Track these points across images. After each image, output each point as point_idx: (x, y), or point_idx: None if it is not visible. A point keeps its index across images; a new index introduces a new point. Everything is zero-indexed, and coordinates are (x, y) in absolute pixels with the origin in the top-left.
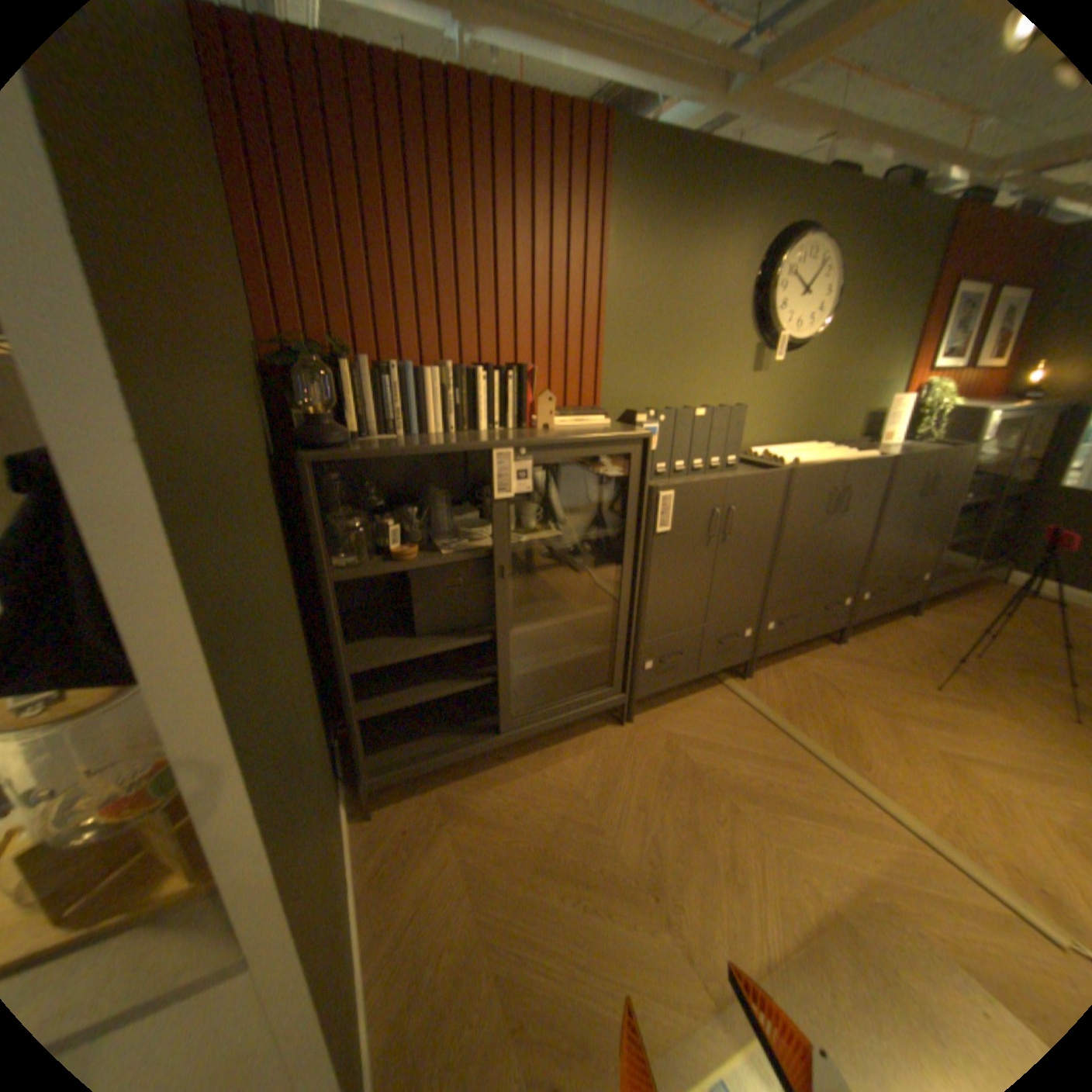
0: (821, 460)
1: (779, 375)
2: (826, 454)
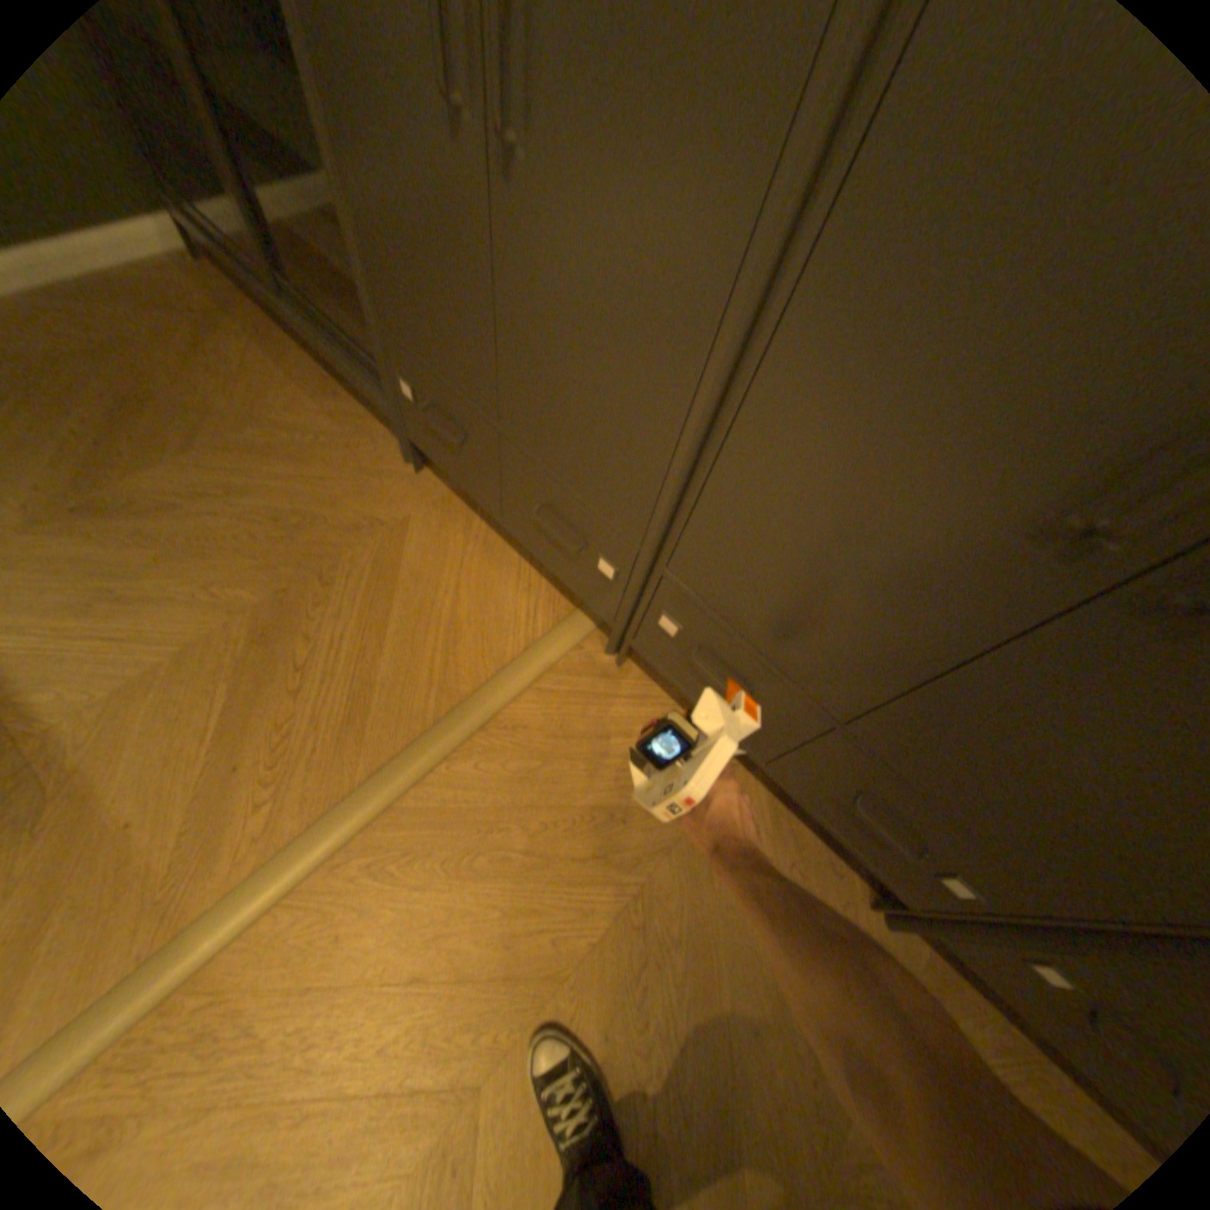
0: None
1: None
2: None
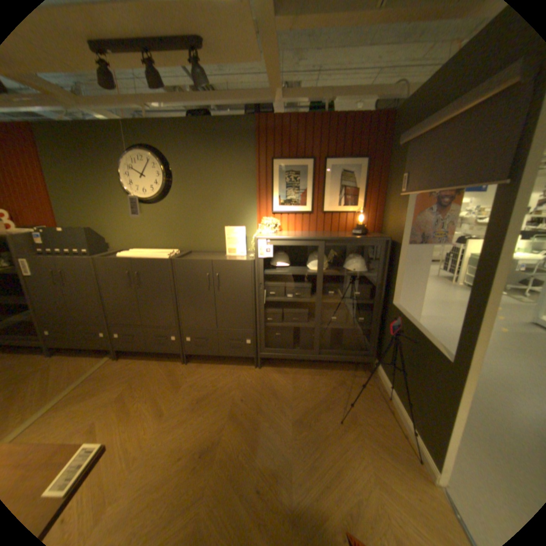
0: (129, 256)
1: (150, 215)
2: (144, 254)
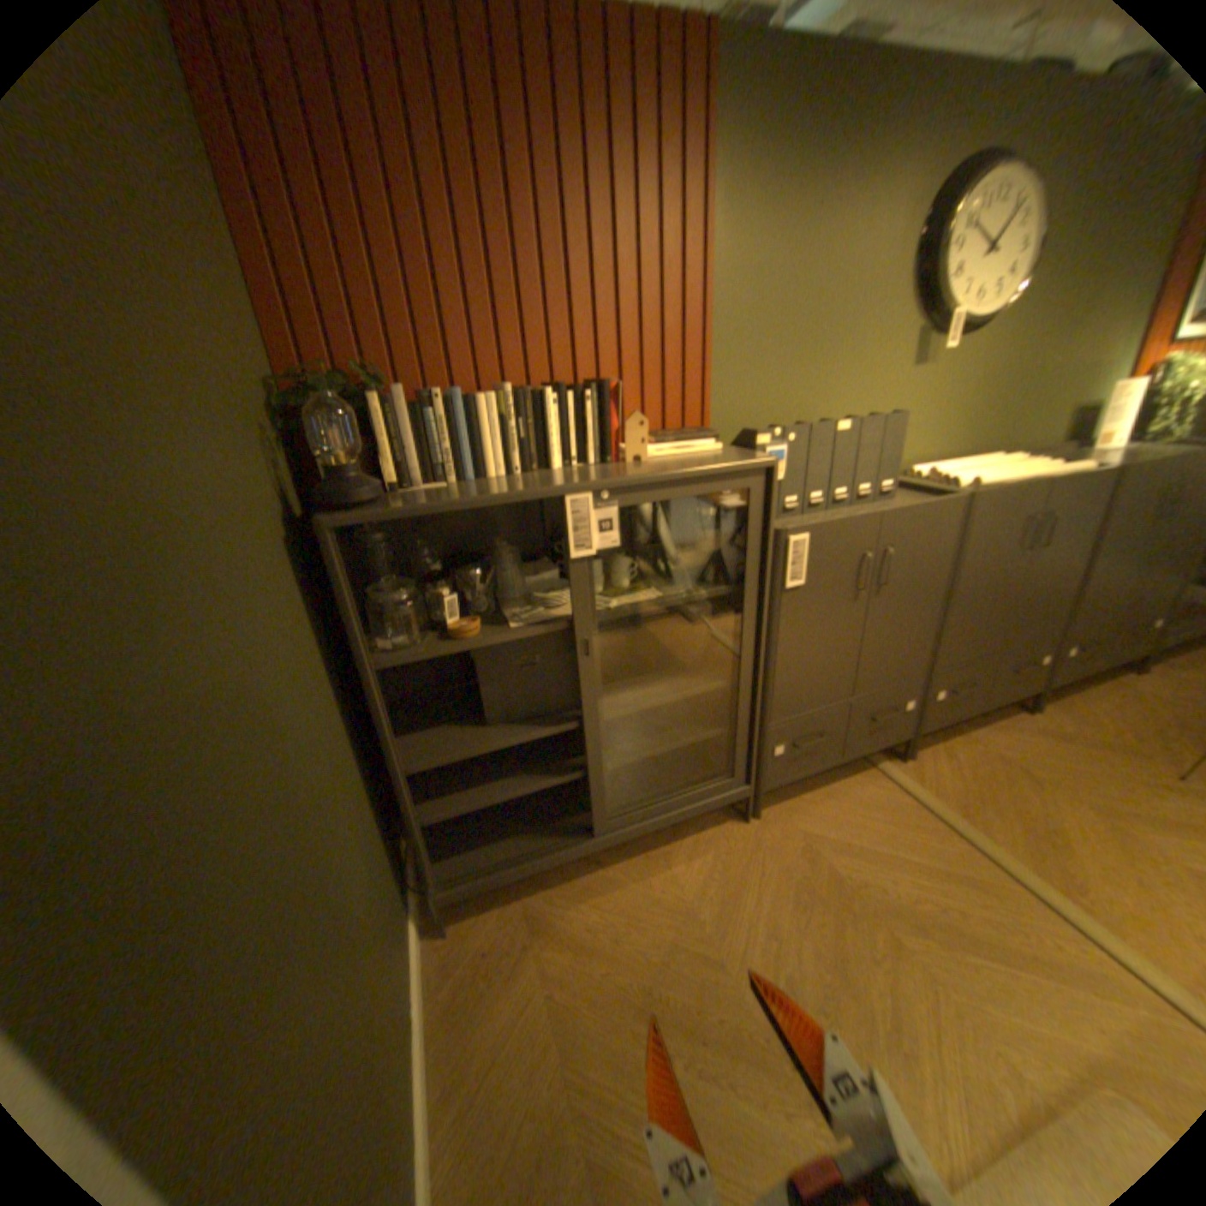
0: (1013, 478)
1: (951, 367)
2: (1020, 469)
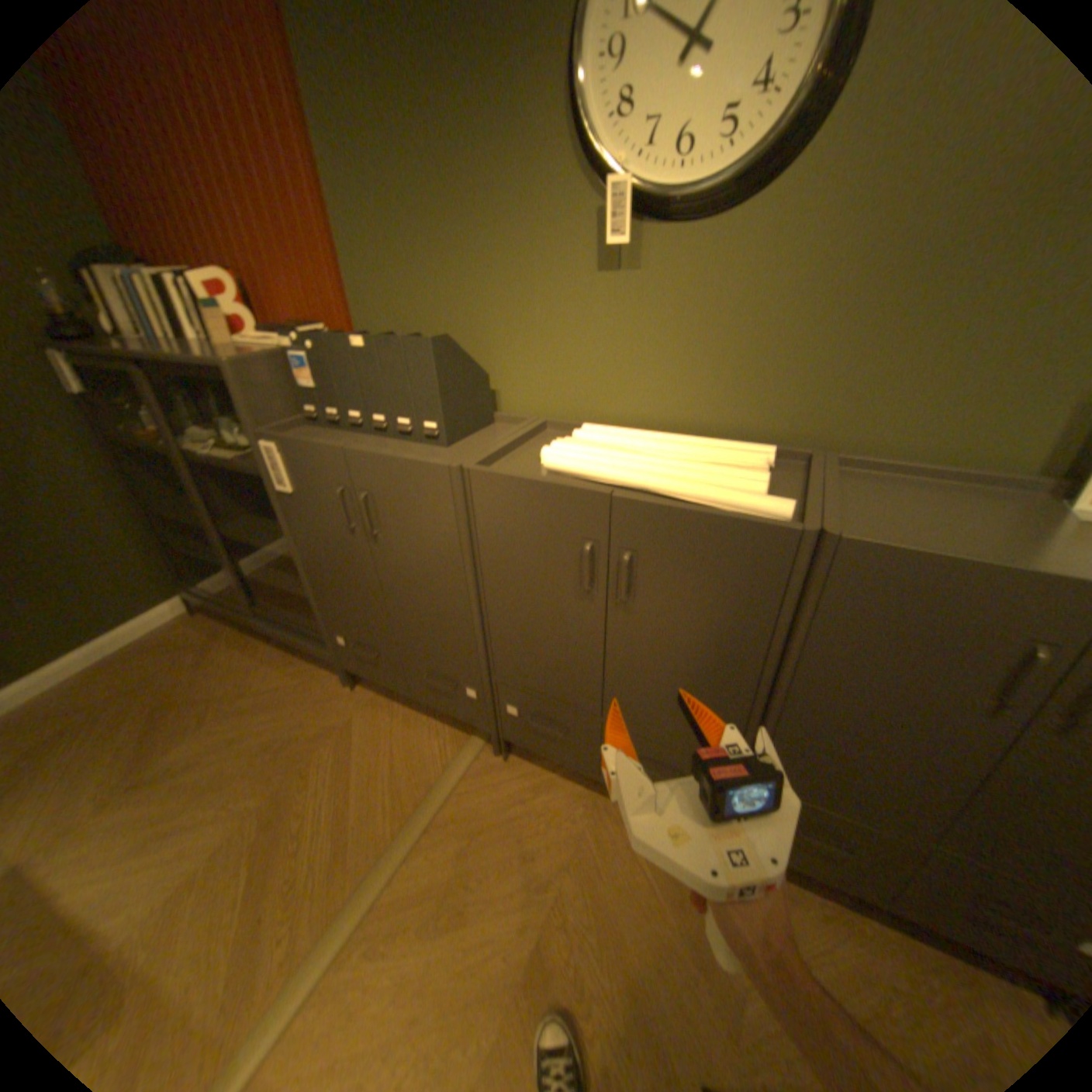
0: (597, 474)
1: (673, 278)
2: (655, 468)
